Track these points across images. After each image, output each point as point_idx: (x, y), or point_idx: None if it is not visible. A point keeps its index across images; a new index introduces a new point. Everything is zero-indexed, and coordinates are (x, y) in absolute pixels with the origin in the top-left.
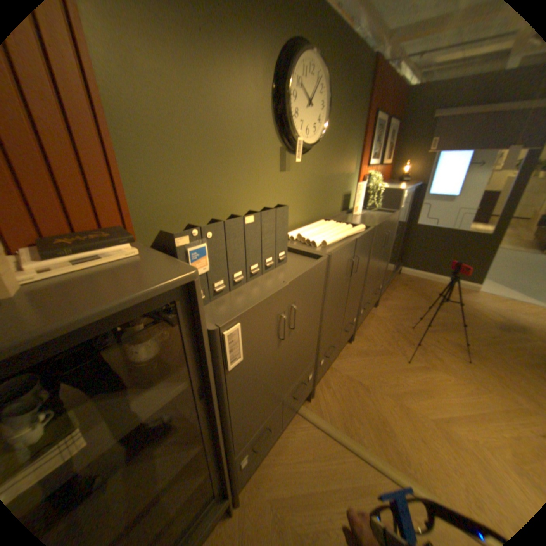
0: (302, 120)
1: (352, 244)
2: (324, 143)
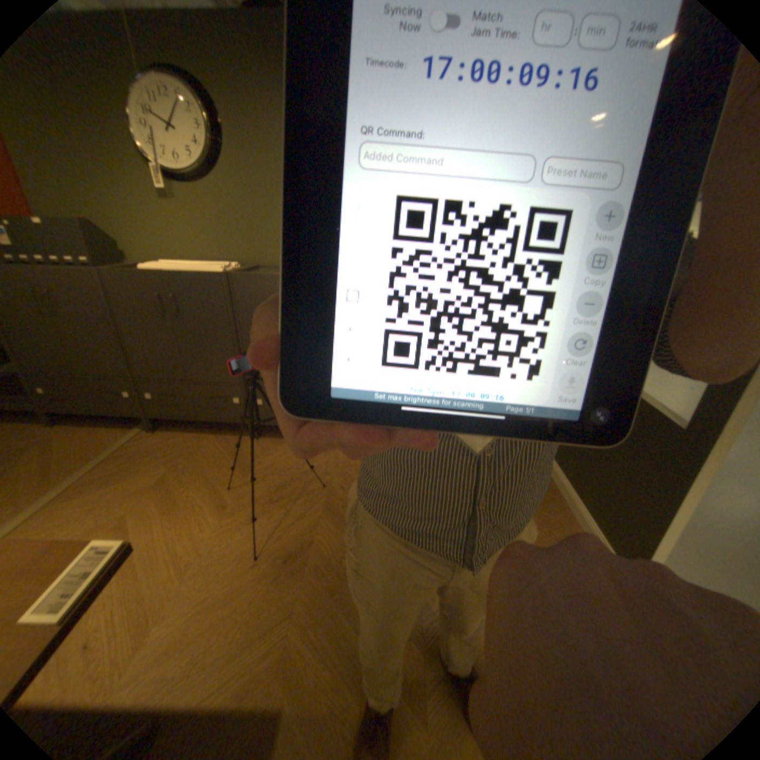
0: (162, 145)
1: (149, 272)
2: (235, 166)
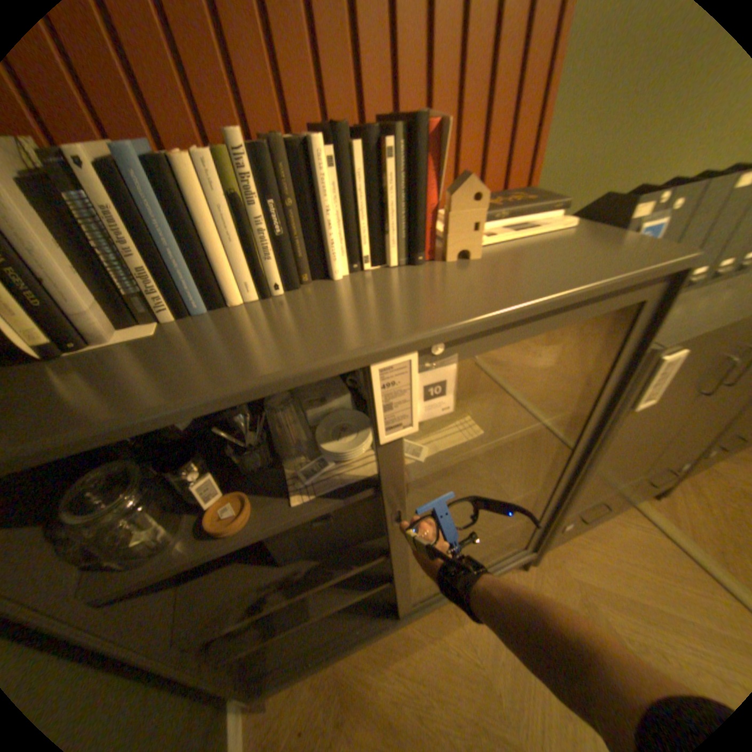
0: None
1: None
2: None
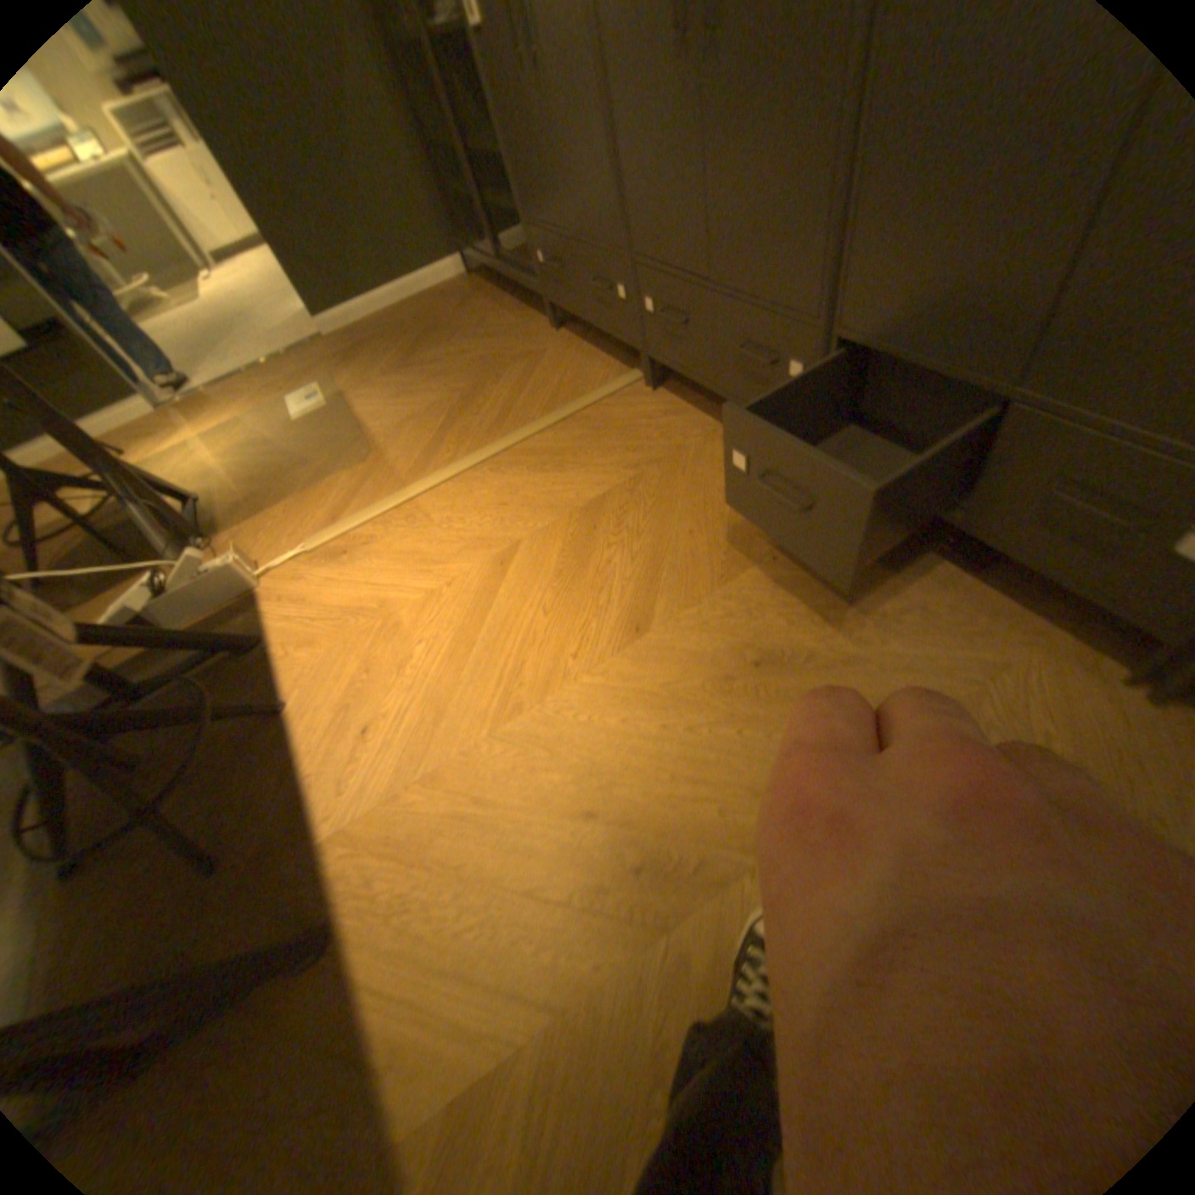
0: None
1: None
2: None
